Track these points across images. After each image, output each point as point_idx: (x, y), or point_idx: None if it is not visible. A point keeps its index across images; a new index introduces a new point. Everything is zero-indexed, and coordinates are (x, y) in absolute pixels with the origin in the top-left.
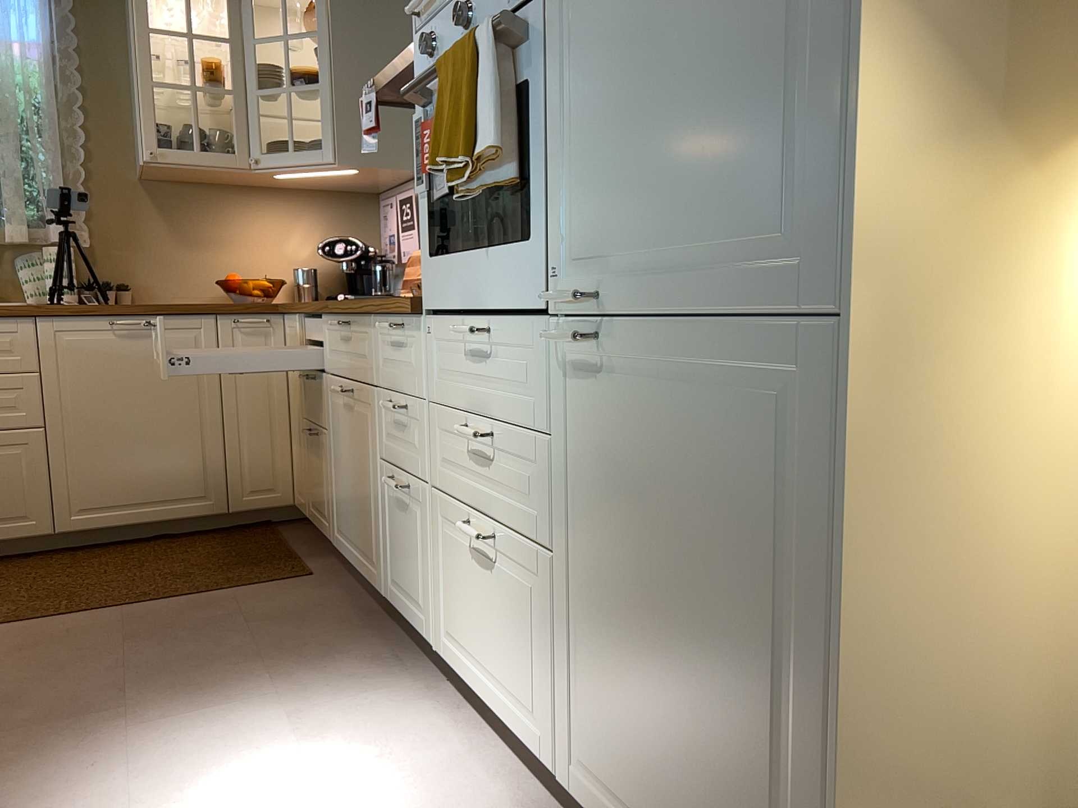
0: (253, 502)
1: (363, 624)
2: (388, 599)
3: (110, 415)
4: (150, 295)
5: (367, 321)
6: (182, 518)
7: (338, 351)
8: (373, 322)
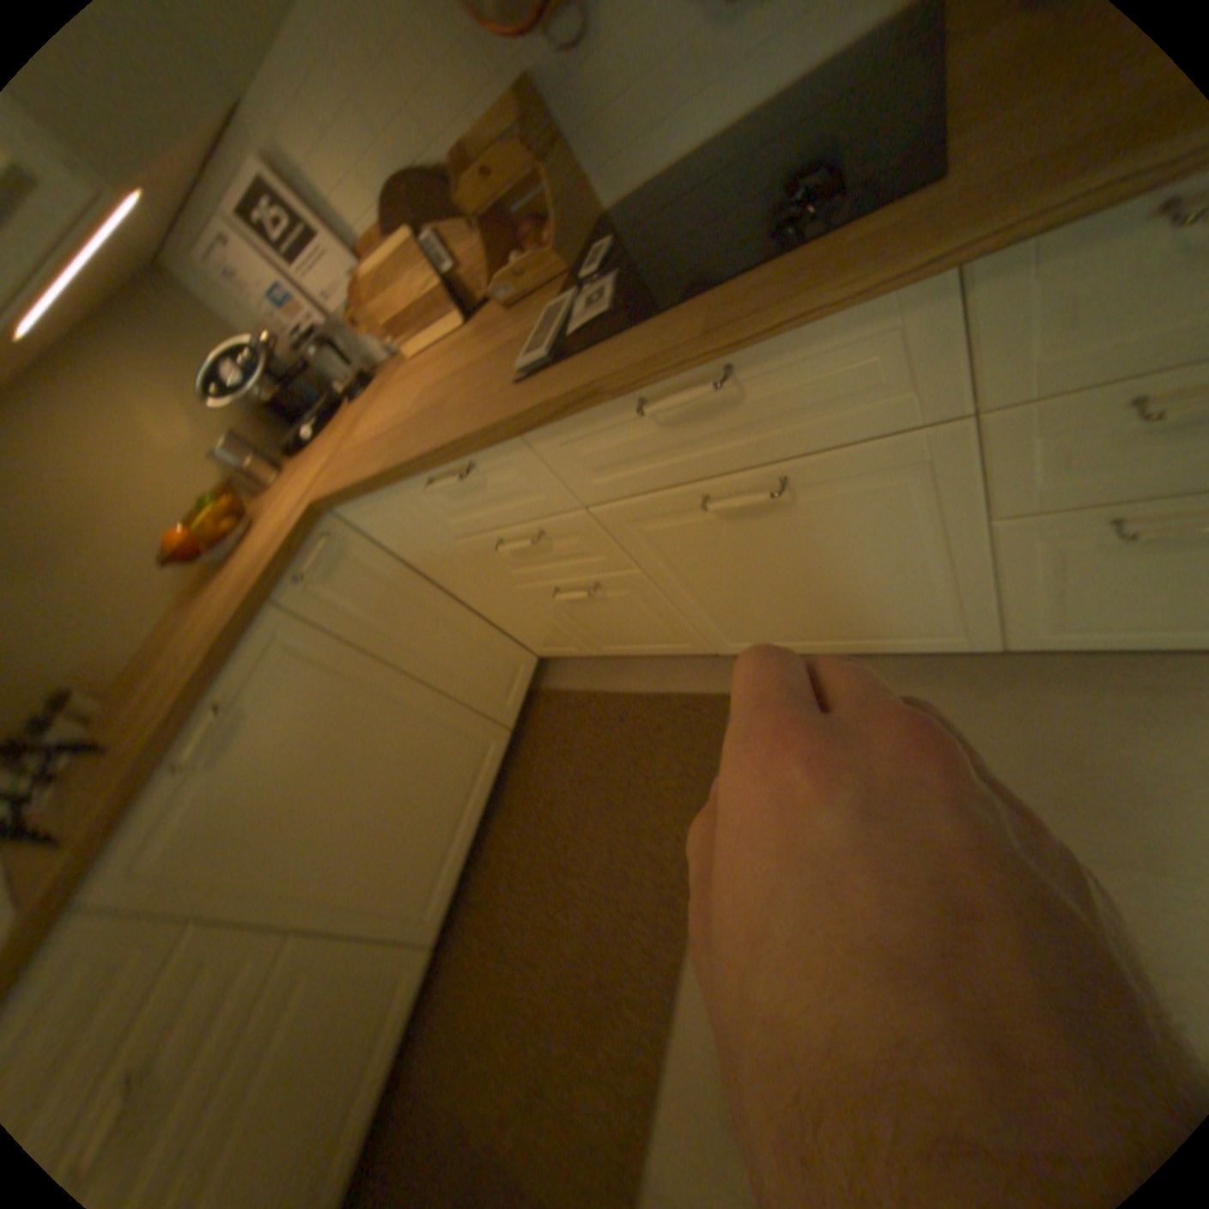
0: (516, 697)
1: (954, 692)
2: (1000, 650)
3: (327, 822)
4: (102, 661)
5: (917, 297)
6: (490, 784)
7: (650, 455)
8: (964, 282)
